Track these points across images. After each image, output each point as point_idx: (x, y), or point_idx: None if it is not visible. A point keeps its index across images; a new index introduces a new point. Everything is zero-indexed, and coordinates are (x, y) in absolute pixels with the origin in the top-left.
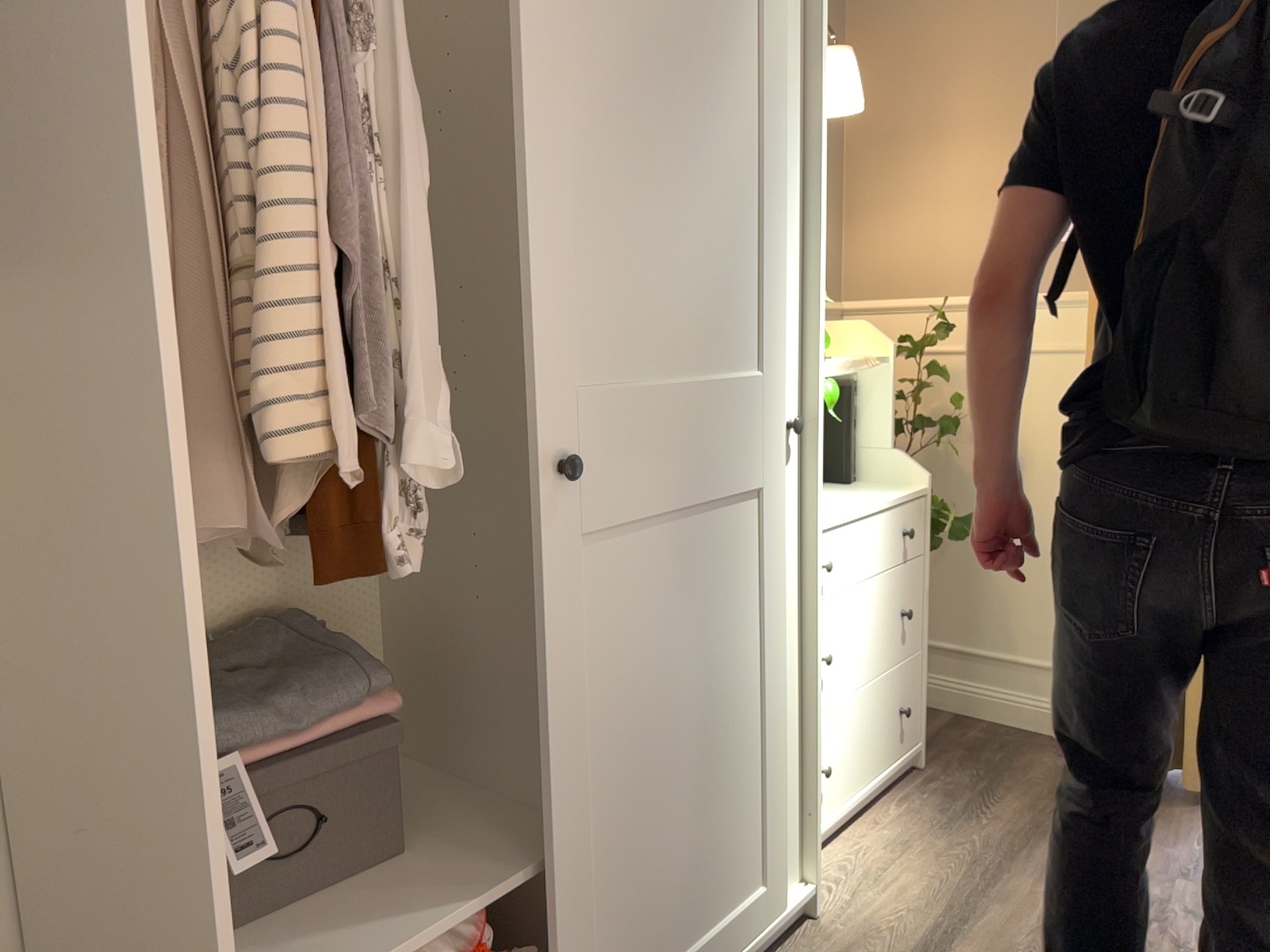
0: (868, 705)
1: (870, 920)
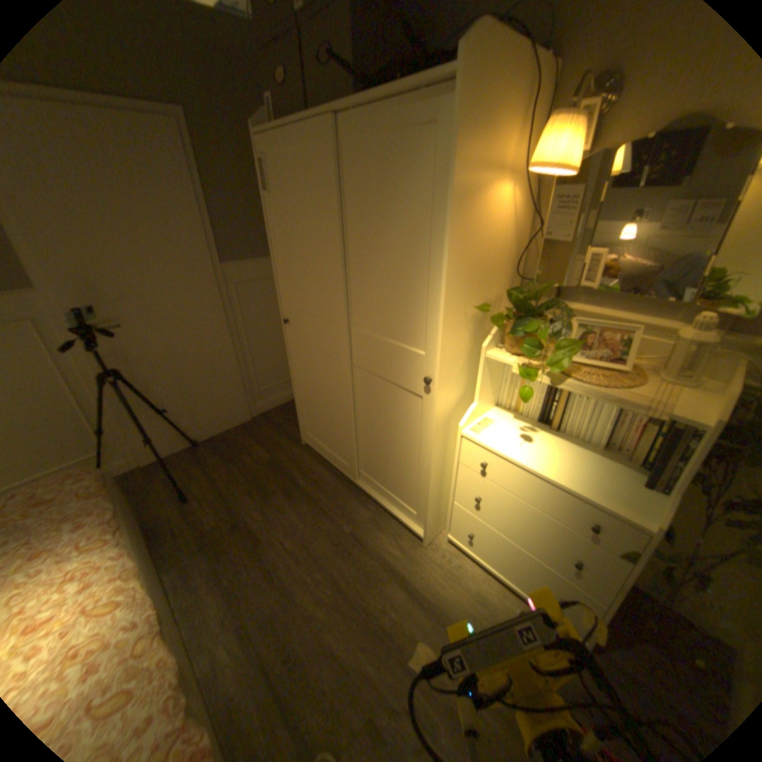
0: (521, 557)
1: (422, 565)
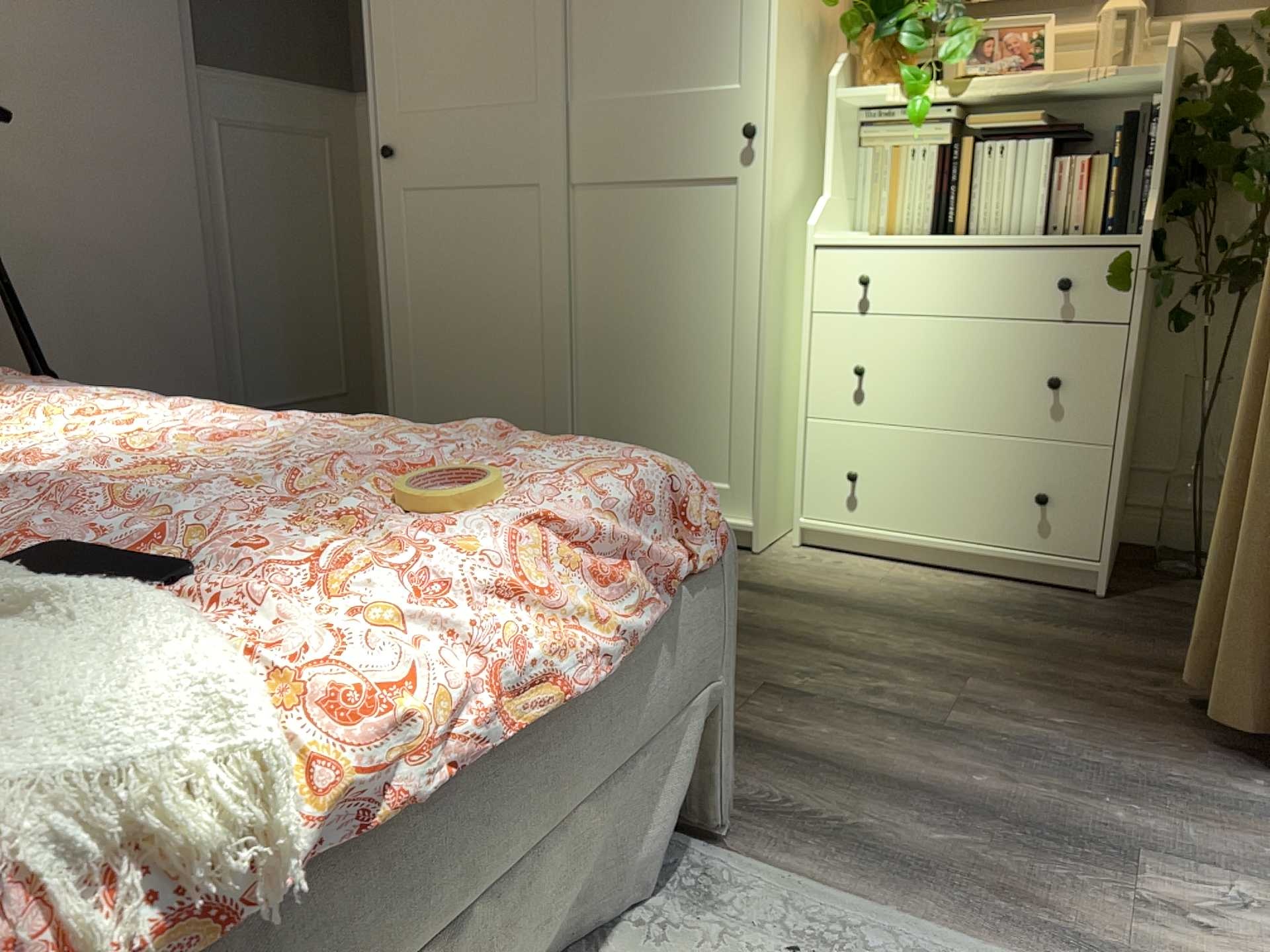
0: (956, 455)
1: (766, 570)
